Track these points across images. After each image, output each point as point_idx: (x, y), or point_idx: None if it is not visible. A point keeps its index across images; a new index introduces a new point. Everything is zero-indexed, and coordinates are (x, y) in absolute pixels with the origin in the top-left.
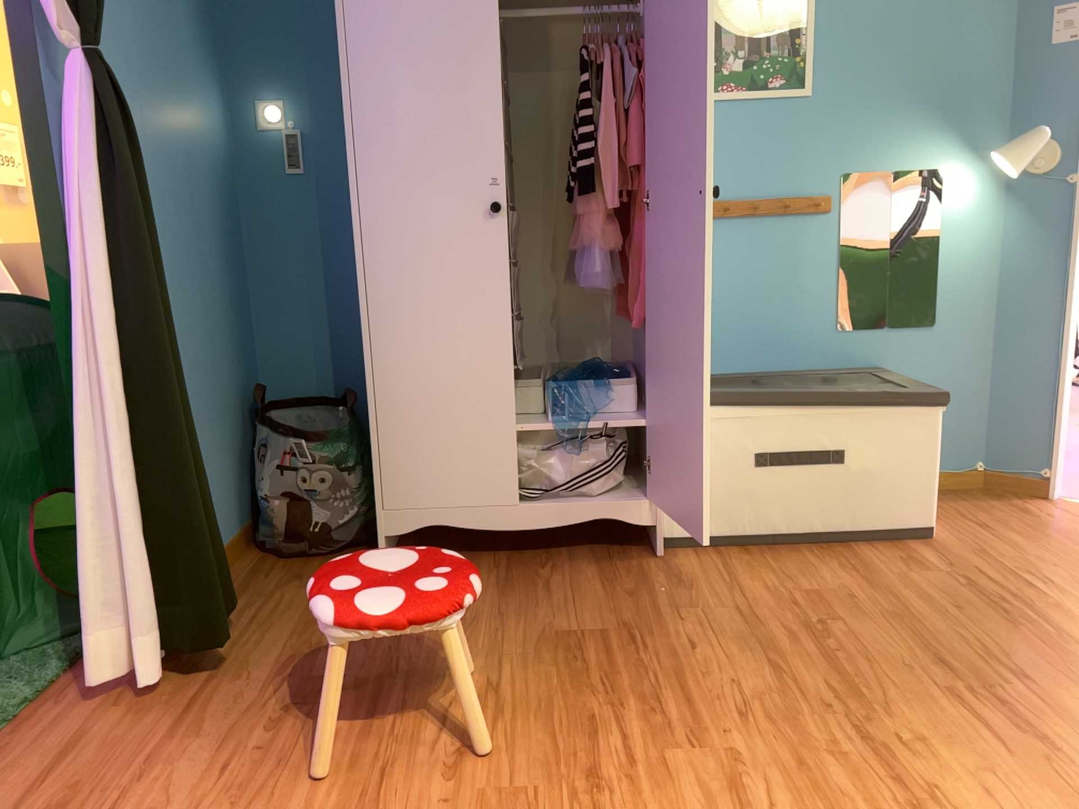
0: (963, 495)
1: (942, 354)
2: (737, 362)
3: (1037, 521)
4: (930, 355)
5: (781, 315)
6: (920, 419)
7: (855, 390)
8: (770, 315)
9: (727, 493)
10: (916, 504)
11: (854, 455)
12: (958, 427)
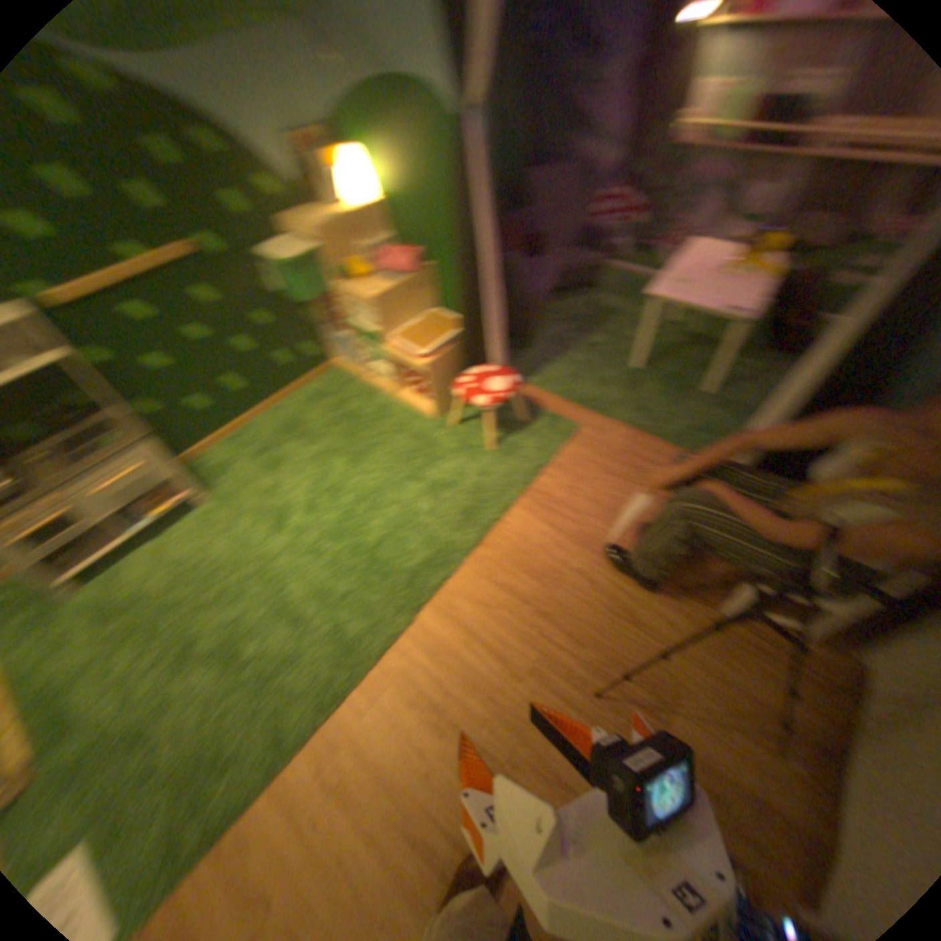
0: None
1: None
2: None
3: None
4: None
5: None
6: None
7: None
8: None
9: None
10: None
11: None
12: None
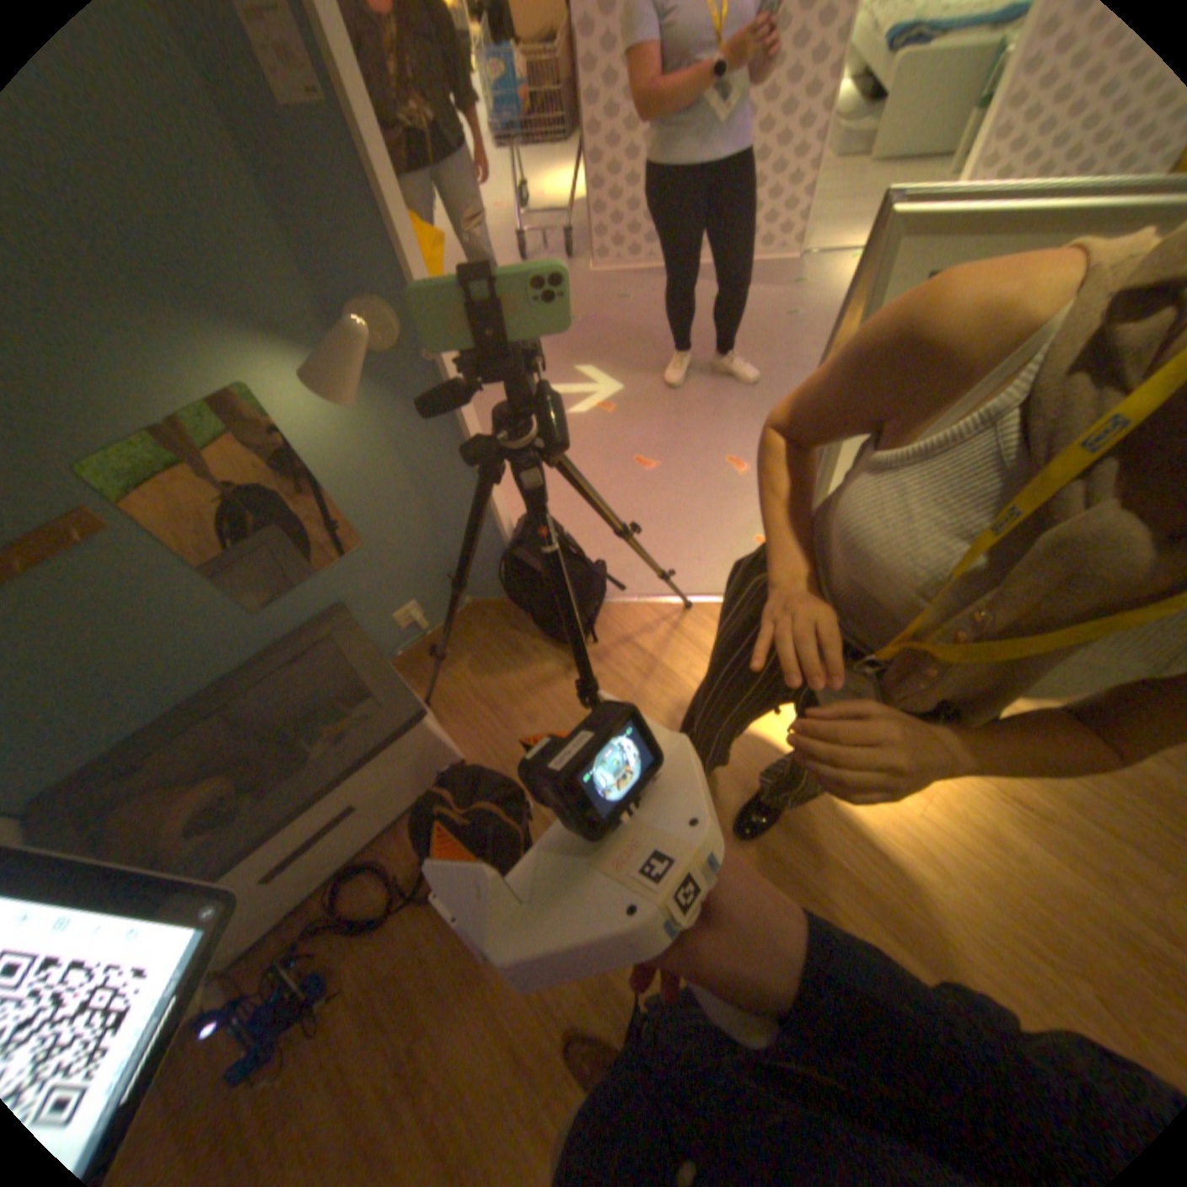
0: (466, 635)
1: (386, 558)
2: (155, 716)
3: (529, 663)
4: (376, 565)
5: (163, 650)
6: (403, 743)
7: (318, 764)
8: (148, 659)
9: (252, 917)
10: (437, 769)
11: (358, 803)
12: (436, 591)
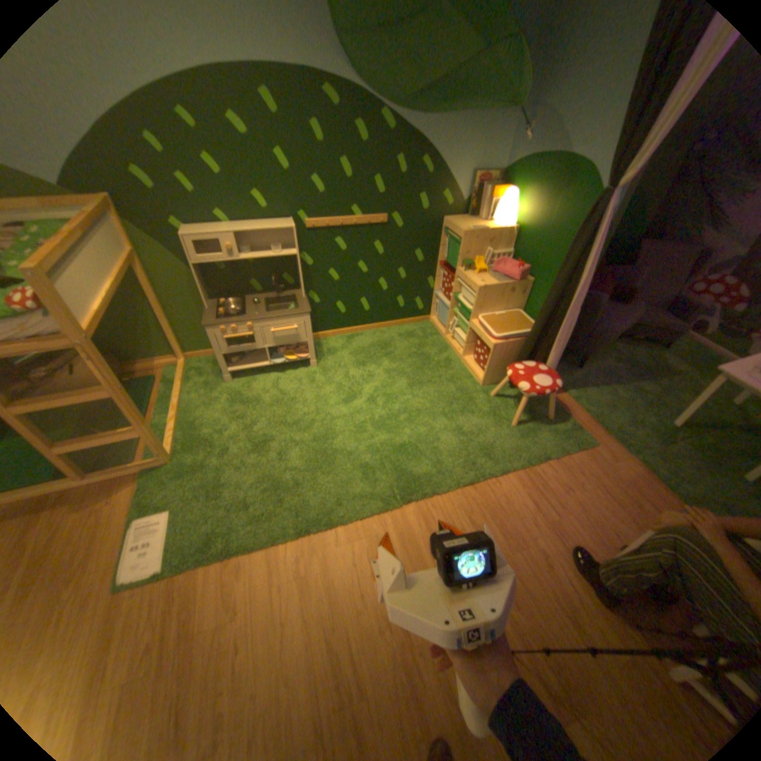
0: None
1: None
2: None
3: None
4: None
5: None
6: None
7: None
8: None
9: None
10: None
11: None
12: None
